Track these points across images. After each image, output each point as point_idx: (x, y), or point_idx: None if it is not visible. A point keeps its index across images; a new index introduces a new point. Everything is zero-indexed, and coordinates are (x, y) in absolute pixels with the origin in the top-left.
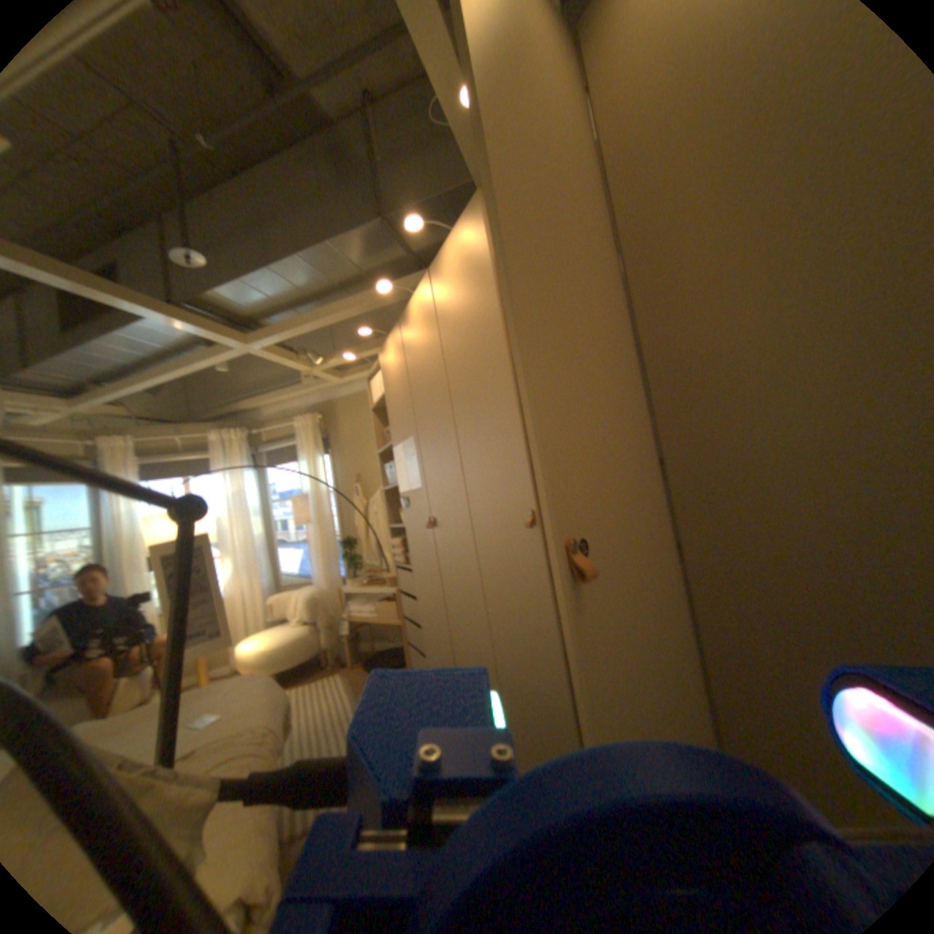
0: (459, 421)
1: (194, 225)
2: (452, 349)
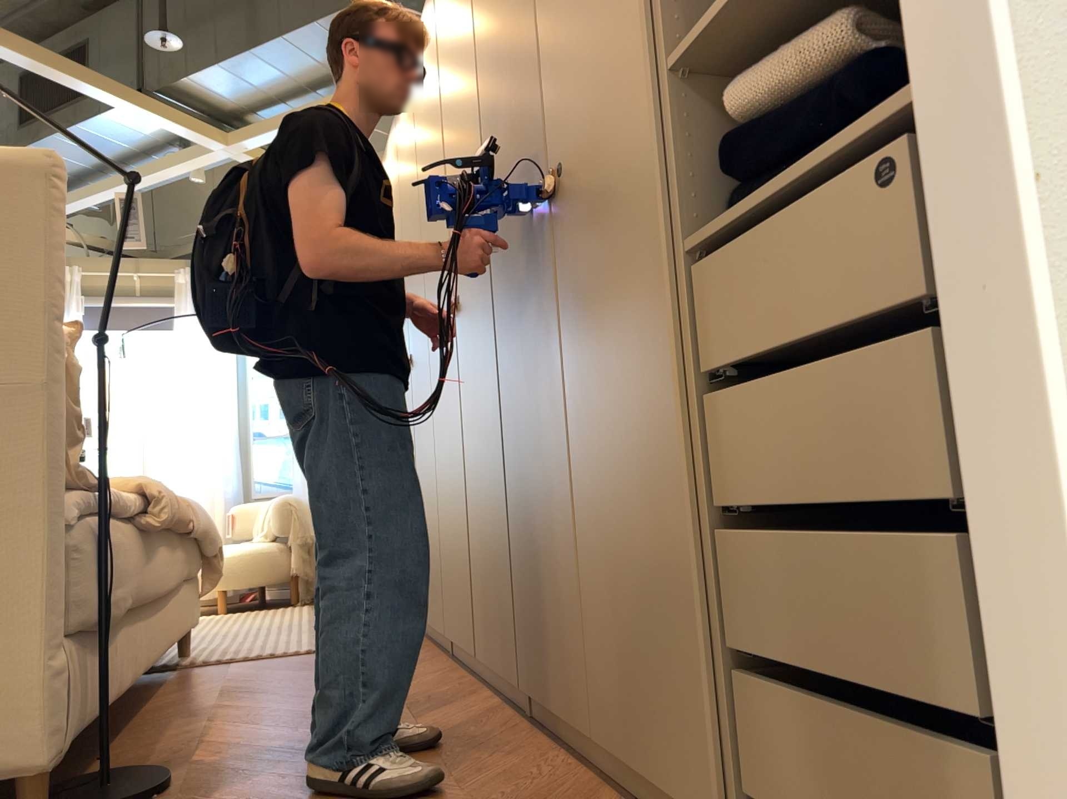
0: (426, 224)
1: (181, 3)
2: (424, 145)
